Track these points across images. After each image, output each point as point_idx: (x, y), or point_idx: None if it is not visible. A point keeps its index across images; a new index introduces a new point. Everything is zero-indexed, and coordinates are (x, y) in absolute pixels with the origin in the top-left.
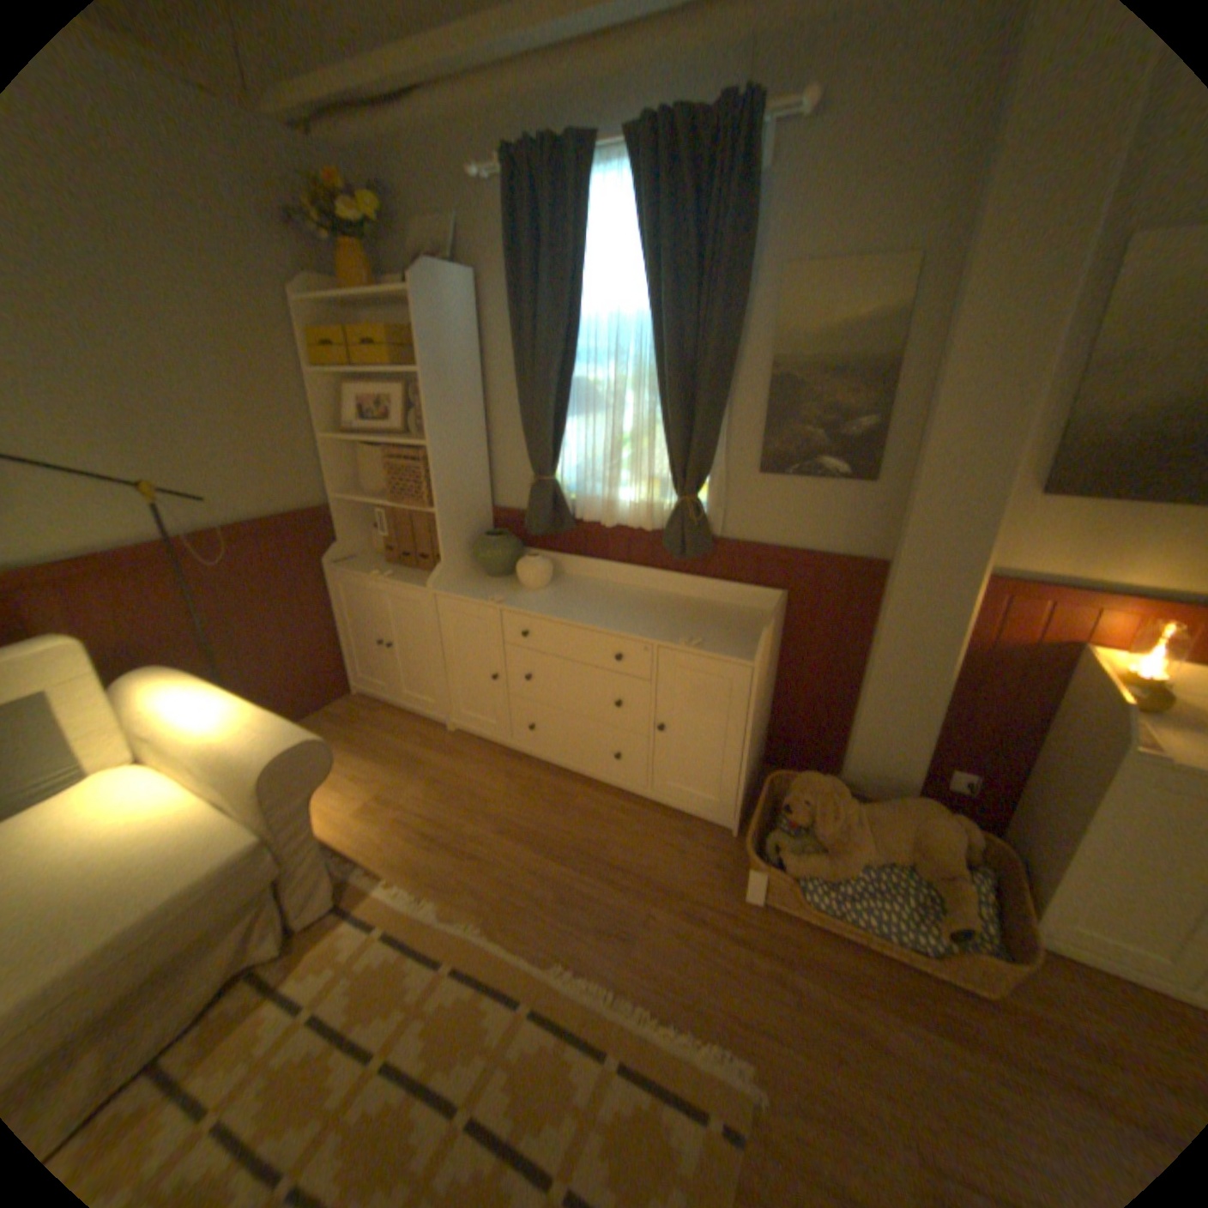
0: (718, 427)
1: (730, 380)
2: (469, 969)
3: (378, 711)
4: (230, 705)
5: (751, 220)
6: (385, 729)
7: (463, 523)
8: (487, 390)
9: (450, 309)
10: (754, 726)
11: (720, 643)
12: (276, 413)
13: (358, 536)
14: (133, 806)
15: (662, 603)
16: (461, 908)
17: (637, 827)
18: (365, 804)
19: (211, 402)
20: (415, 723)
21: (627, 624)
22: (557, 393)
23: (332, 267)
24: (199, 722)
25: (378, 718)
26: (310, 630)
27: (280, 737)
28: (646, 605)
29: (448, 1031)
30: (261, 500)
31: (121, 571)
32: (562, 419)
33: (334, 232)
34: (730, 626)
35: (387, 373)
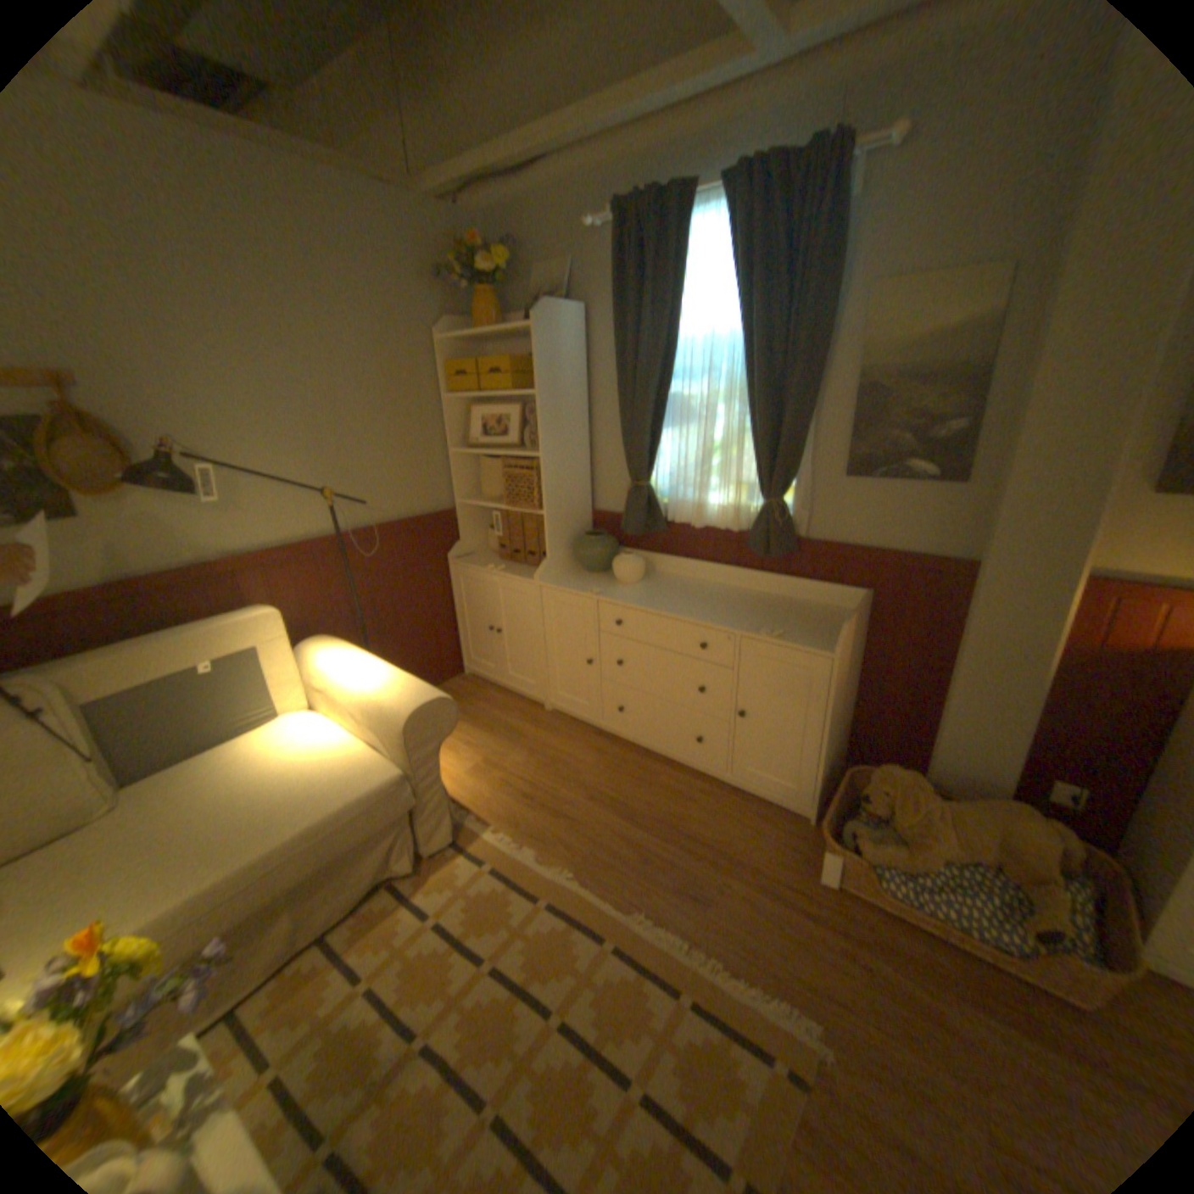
0: (804, 434)
1: (817, 389)
2: (562, 907)
3: (486, 689)
4: (380, 667)
5: (839, 243)
6: (492, 705)
7: (566, 524)
8: (591, 407)
9: (563, 339)
10: (833, 717)
11: (801, 635)
12: (419, 432)
13: (476, 536)
14: (310, 740)
15: (746, 598)
16: (556, 857)
17: (716, 807)
18: (475, 764)
19: (372, 425)
20: (517, 701)
21: (712, 616)
22: (653, 407)
23: (467, 309)
24: (359, 678)
25: (486, 695)
26: (435, 615)
27: (420, 693)
28: (730, 600)
29: (544, 953)
30: (404, 504)
31: (304, 559)
32: (658, 430)
33: (470, 280)
34: (812, 621)
35: (508, 395)
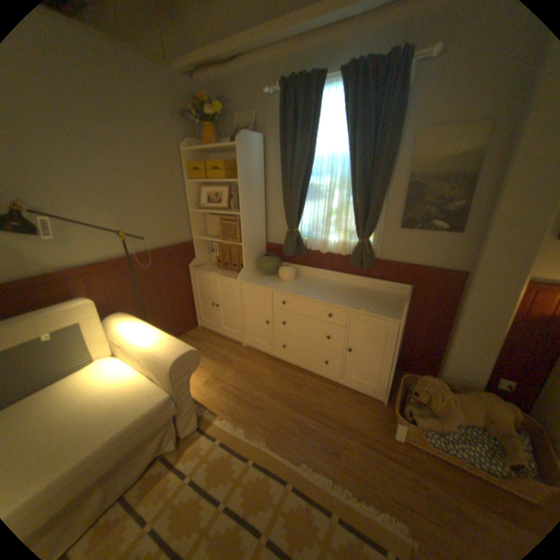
0: (381, 206)
1: (388, 183)
2: (261, 464)
3: (210, 335)
4: (154, 332)
5: (403, 107)
6: (214, 344)
7: (253, 250)
8: (266, 189)
9: (253, 153)
10: (398, 352)
11: (382, 310)
12: (173, 200)
13: (204, 255)
14: (113, 377)
15: (349, 289)
16: (255, 433)
17: (336, 398)
18: (207, 379)
19: (147, 196)
20: (227, 342)
21: (334, 299)
22: (301, 190)
23: (198, 135)
24: (142, 339)
25: (210, 339)
26: (182, 298)
27: (178, 348)
28: (341, 290)
29: (254, 494)
30: (165, 239)
31: (108, 270)
32: (302, 202)
33: (200, 120)
34: (385, 302)
35: (221, 182)
